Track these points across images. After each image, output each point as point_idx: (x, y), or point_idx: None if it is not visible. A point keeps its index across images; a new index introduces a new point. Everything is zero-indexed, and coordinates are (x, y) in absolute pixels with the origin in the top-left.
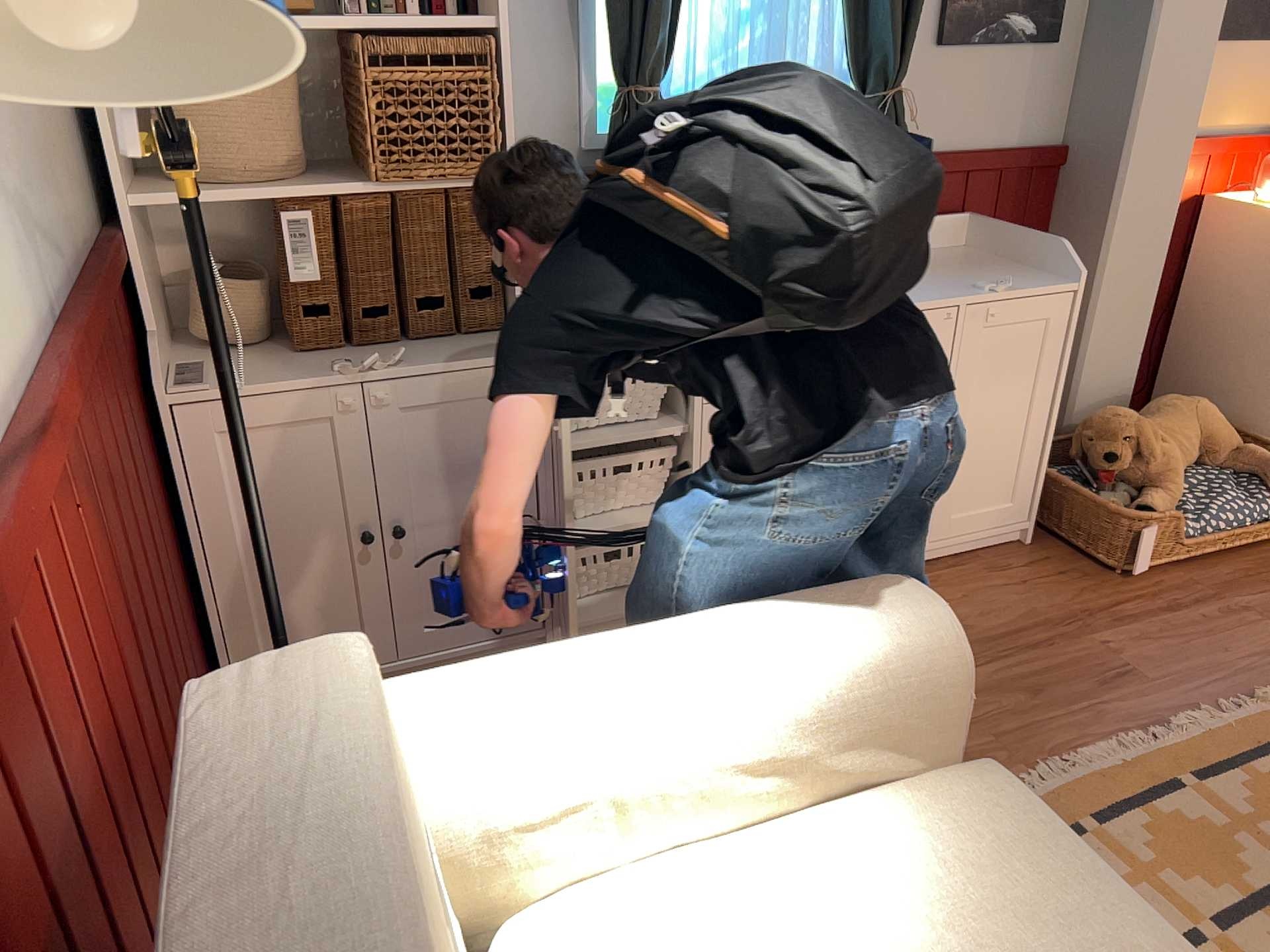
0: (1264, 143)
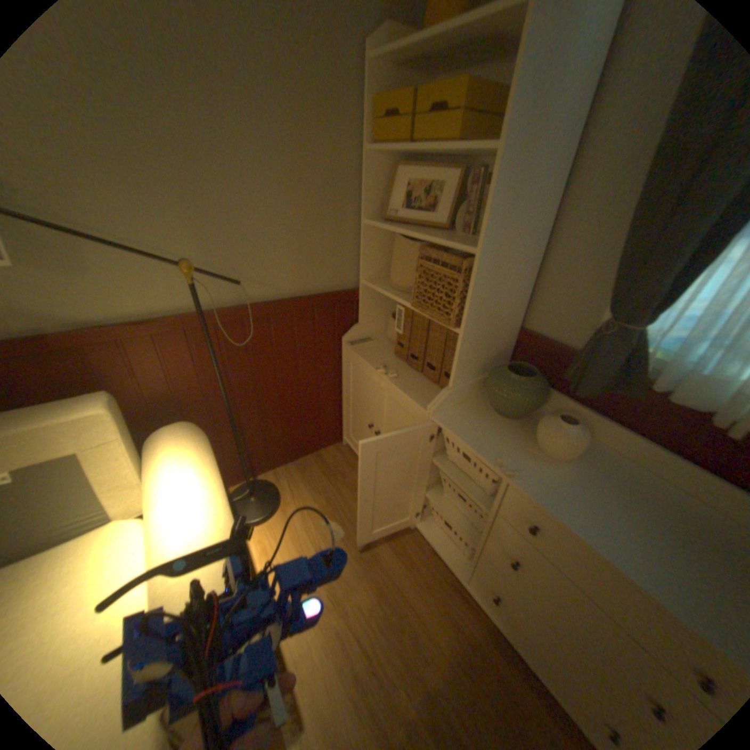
0: None
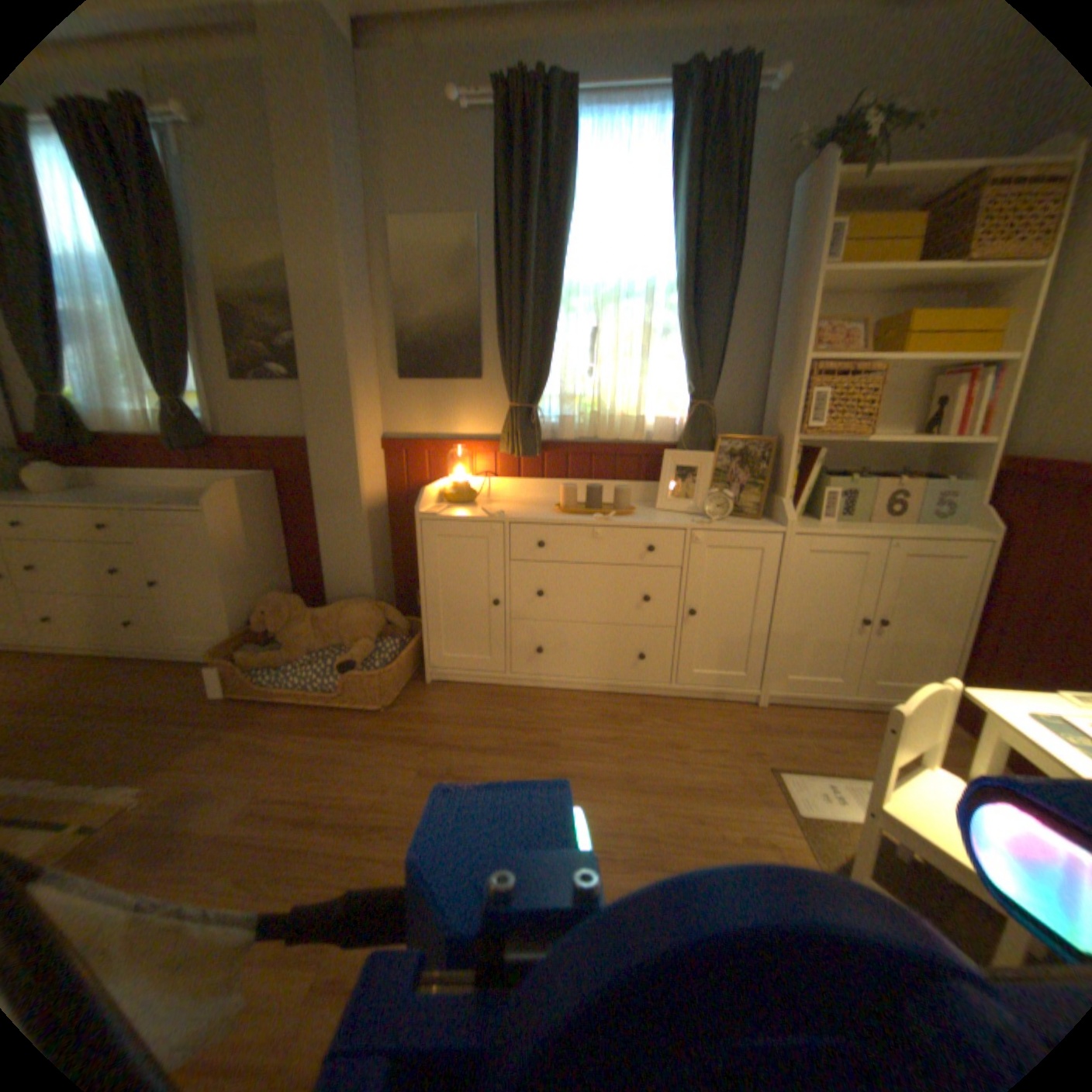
0: (488, 447)
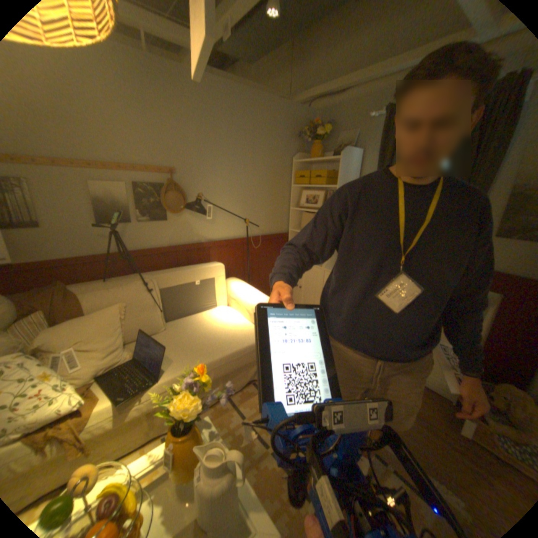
0: None
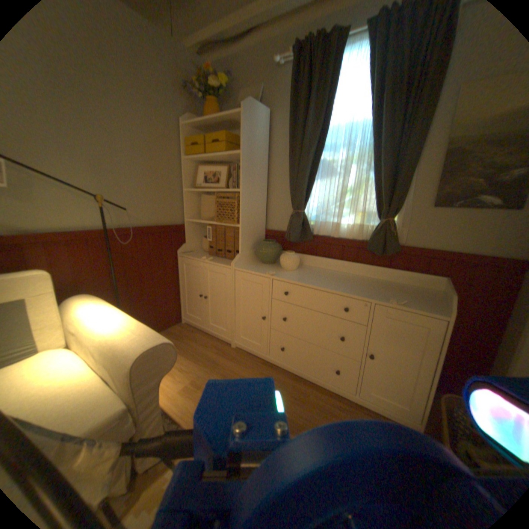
0: None
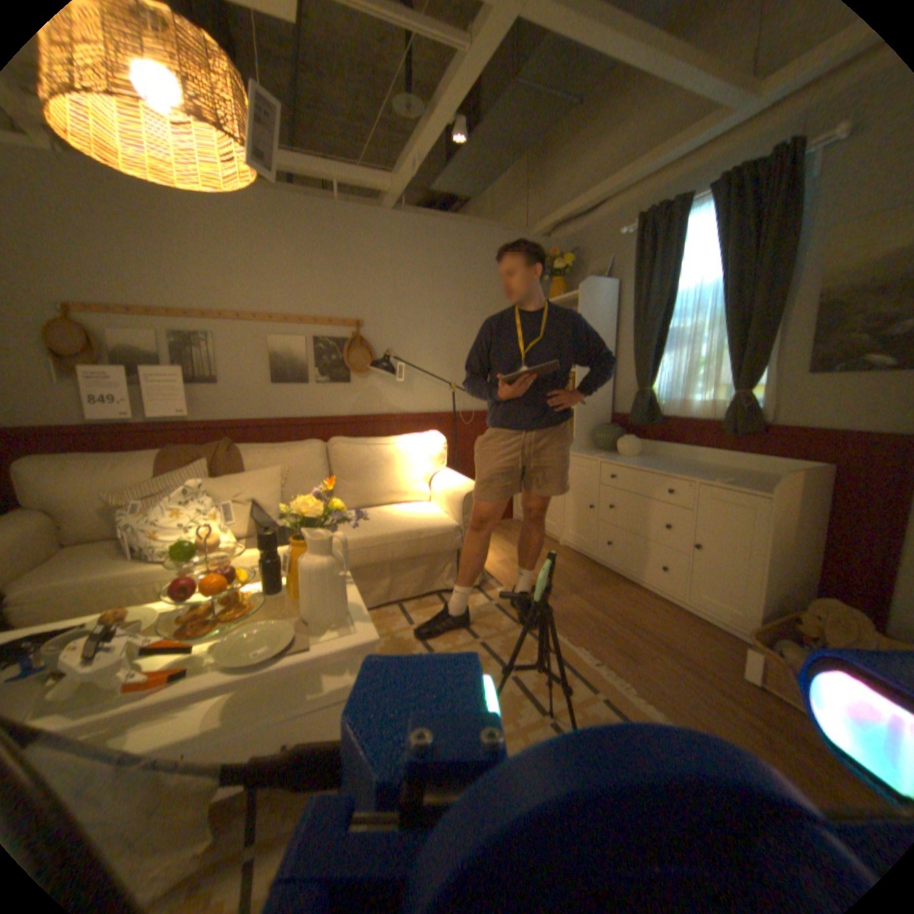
0: None
